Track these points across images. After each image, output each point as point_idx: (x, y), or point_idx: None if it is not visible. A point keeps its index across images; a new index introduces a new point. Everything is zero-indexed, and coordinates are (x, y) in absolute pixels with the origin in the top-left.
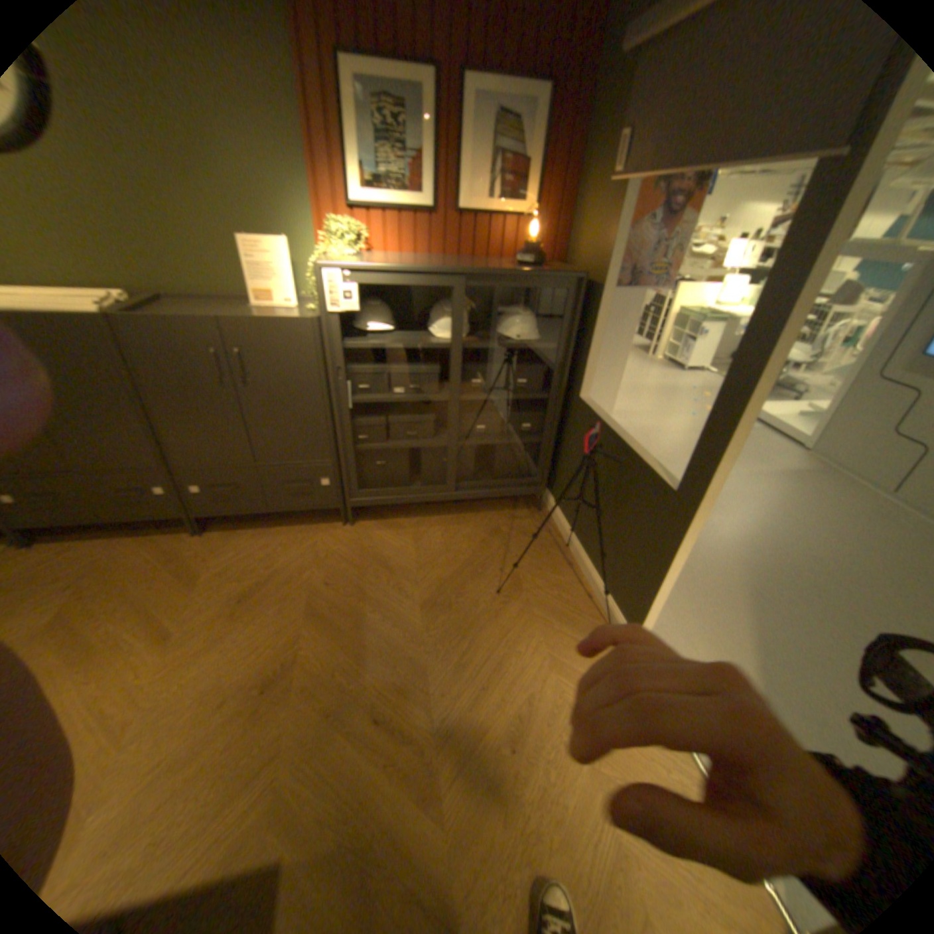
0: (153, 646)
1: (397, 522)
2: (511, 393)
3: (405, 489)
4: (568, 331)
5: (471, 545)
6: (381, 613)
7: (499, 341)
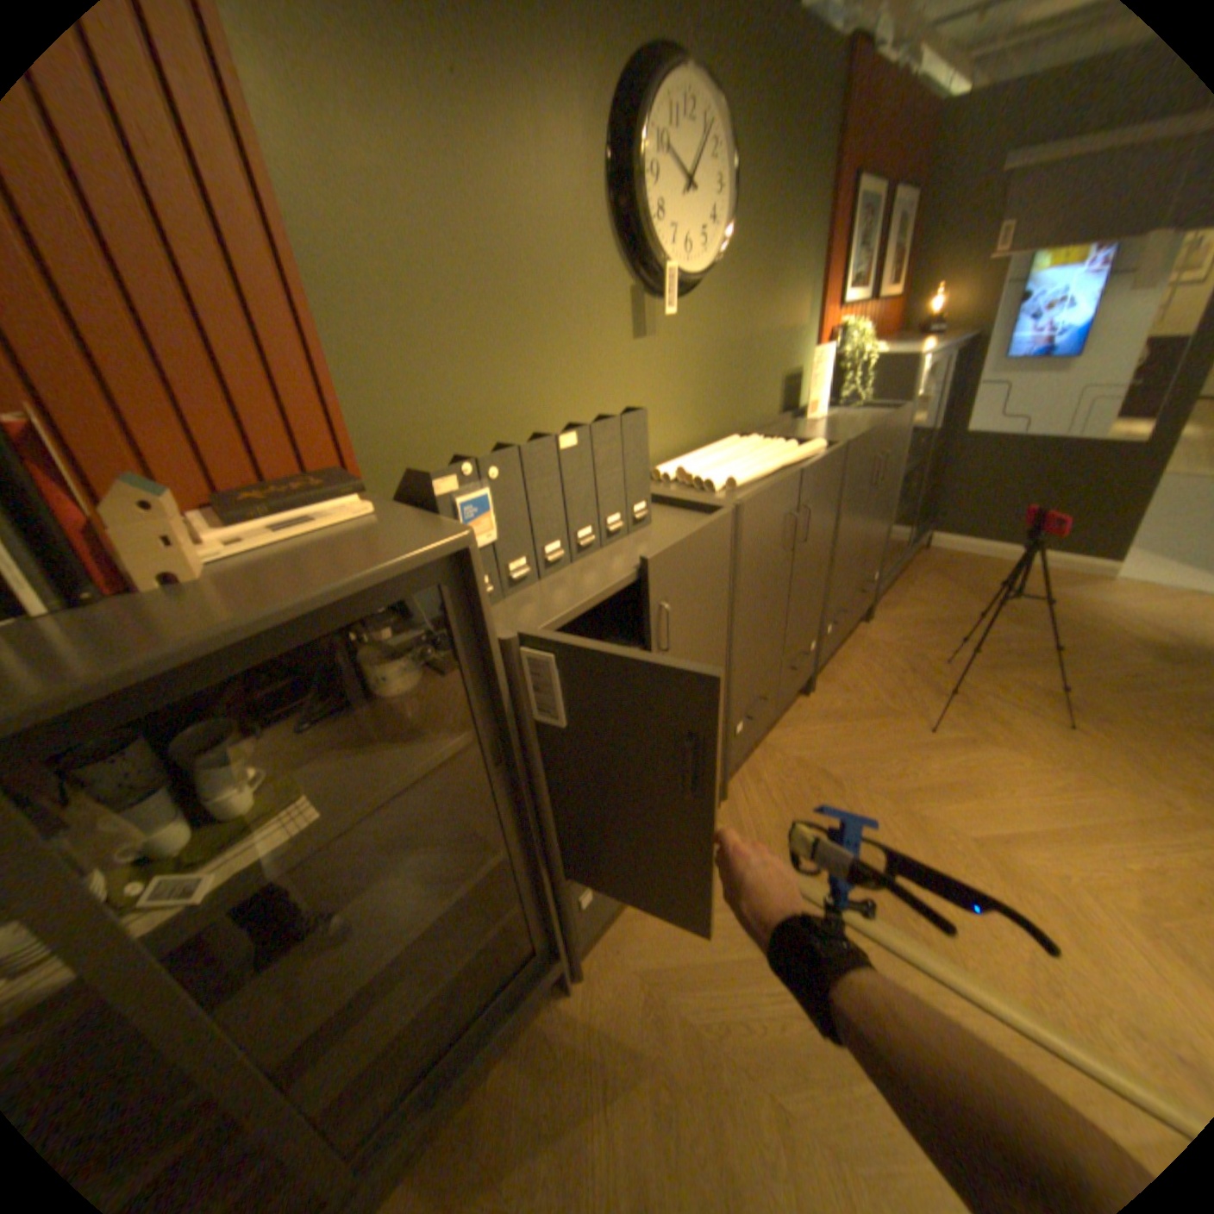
0: (981, 750)
1: (886, 602)
2: (929, 446)
3: (897, 562)
4: (950, 382)
5: (950, 586)
6: (1012, 642)
7: (933, 401)
